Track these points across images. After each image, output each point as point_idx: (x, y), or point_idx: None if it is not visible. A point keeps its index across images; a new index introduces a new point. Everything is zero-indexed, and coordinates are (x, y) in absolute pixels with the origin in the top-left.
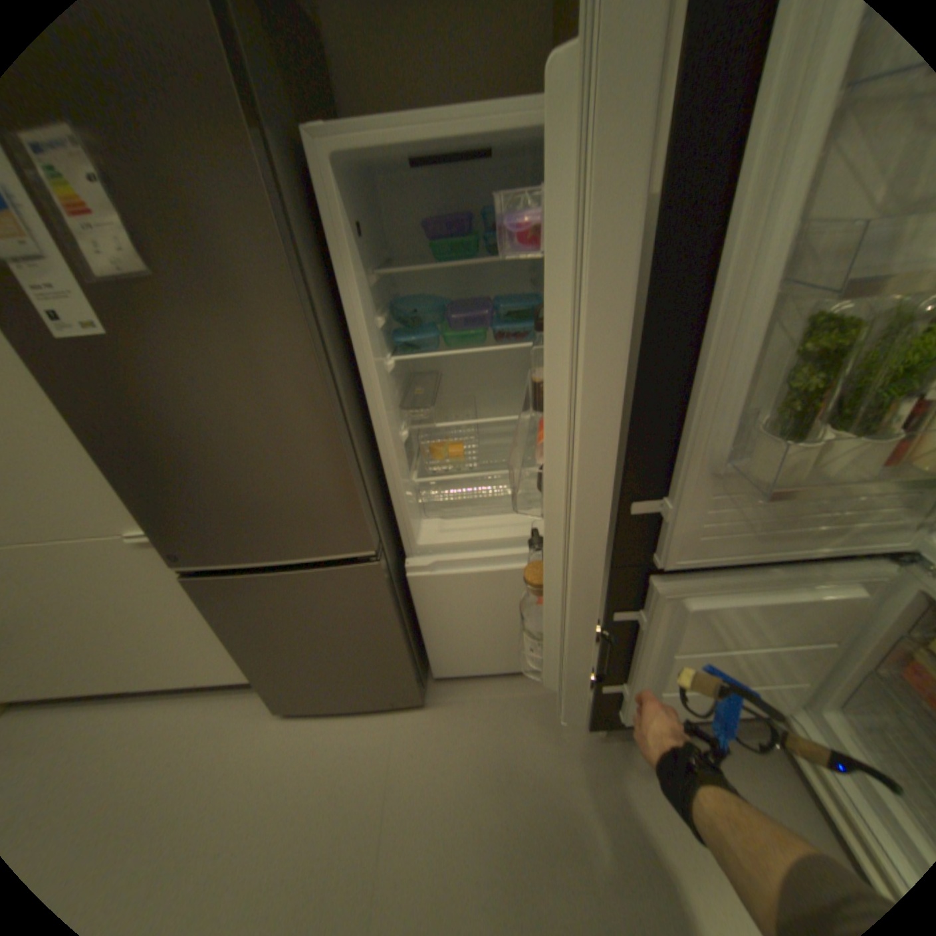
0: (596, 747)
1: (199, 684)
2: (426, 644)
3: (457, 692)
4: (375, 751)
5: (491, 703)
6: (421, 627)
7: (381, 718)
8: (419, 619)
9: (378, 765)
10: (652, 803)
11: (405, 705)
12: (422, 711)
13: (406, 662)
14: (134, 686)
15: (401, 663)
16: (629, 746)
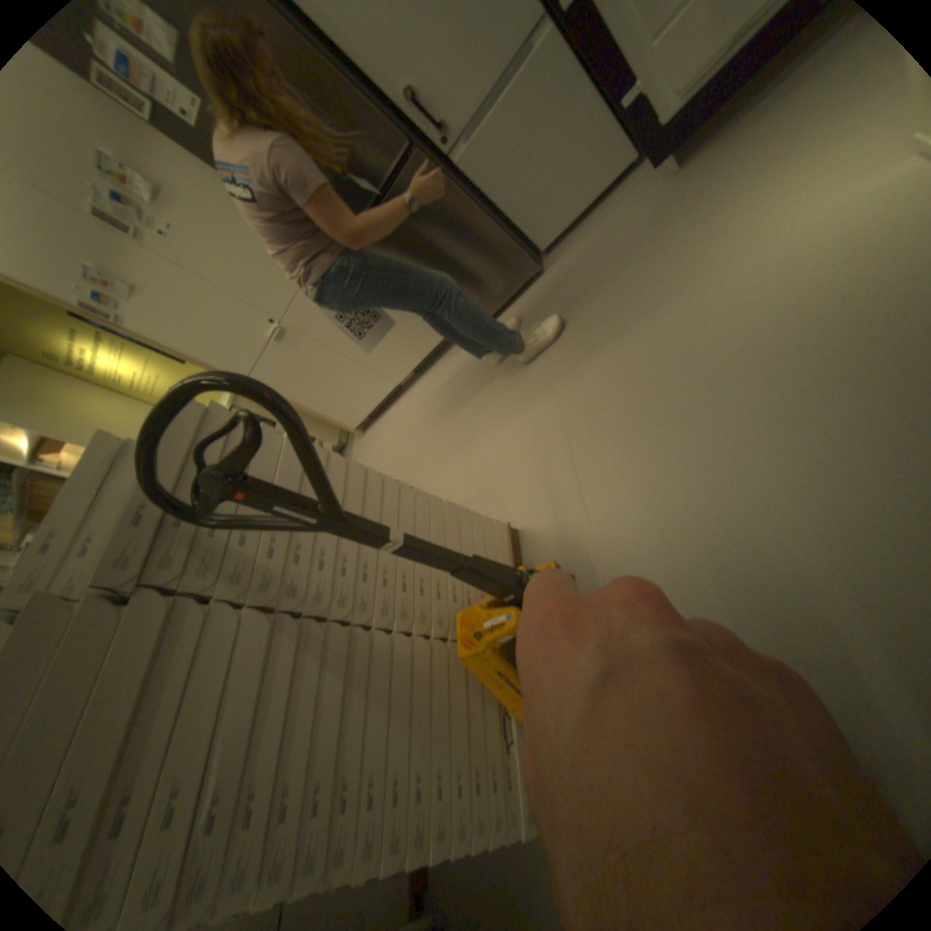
0: (674, 177)
1: (425, 356)
2: (515, 220)
3: (565, 244)
4: (525, 308)
5: (589, 227)
6: (500, 205)
7: (523, 295)
8: (493, 197)
9: (529, 311)
10: (725, 164)
11: (534, 278)
12: (545, 271)
13: (502, 232)
14: (400, 379)
15: (500, 235)
16: (703, 151)
